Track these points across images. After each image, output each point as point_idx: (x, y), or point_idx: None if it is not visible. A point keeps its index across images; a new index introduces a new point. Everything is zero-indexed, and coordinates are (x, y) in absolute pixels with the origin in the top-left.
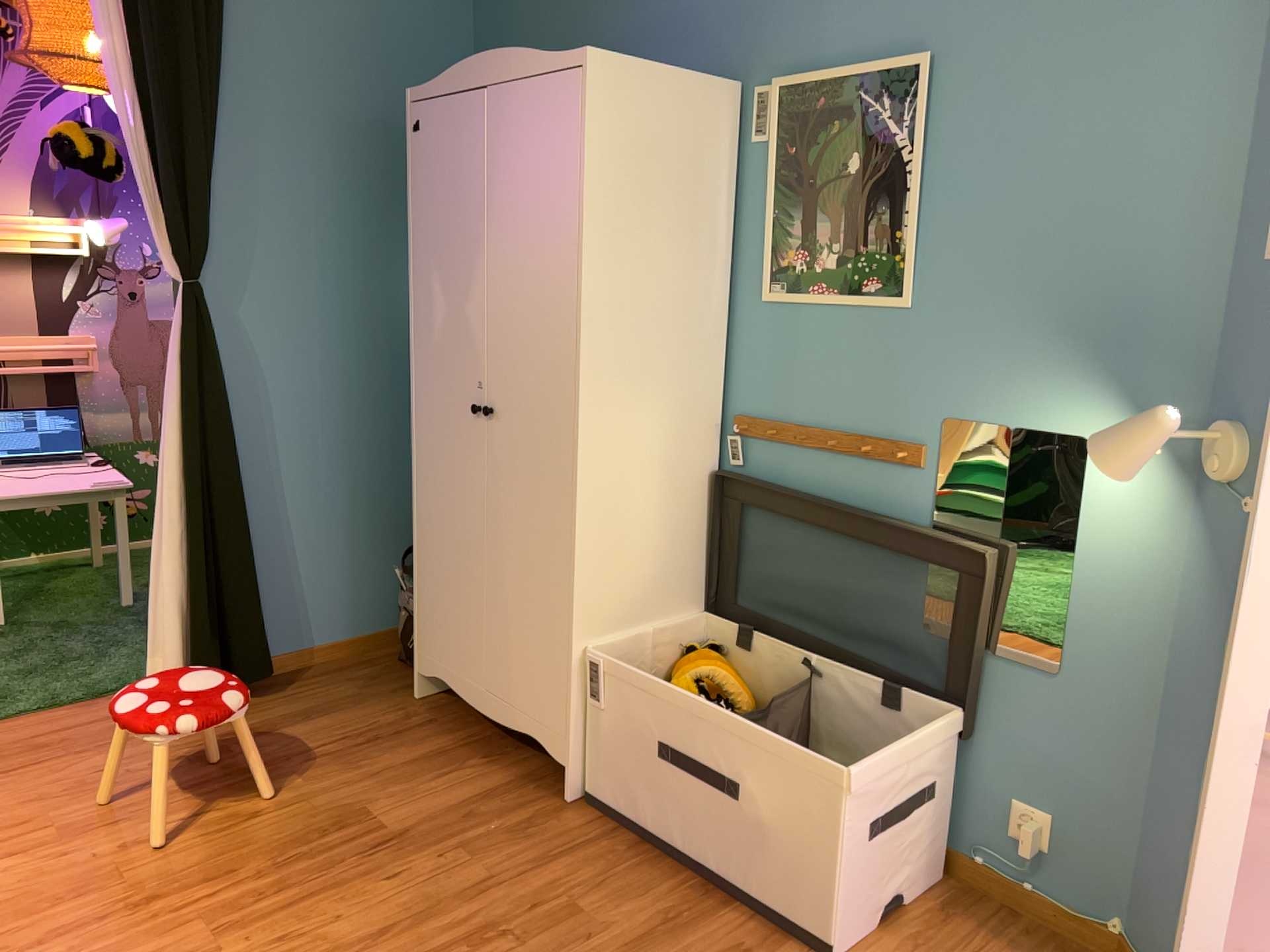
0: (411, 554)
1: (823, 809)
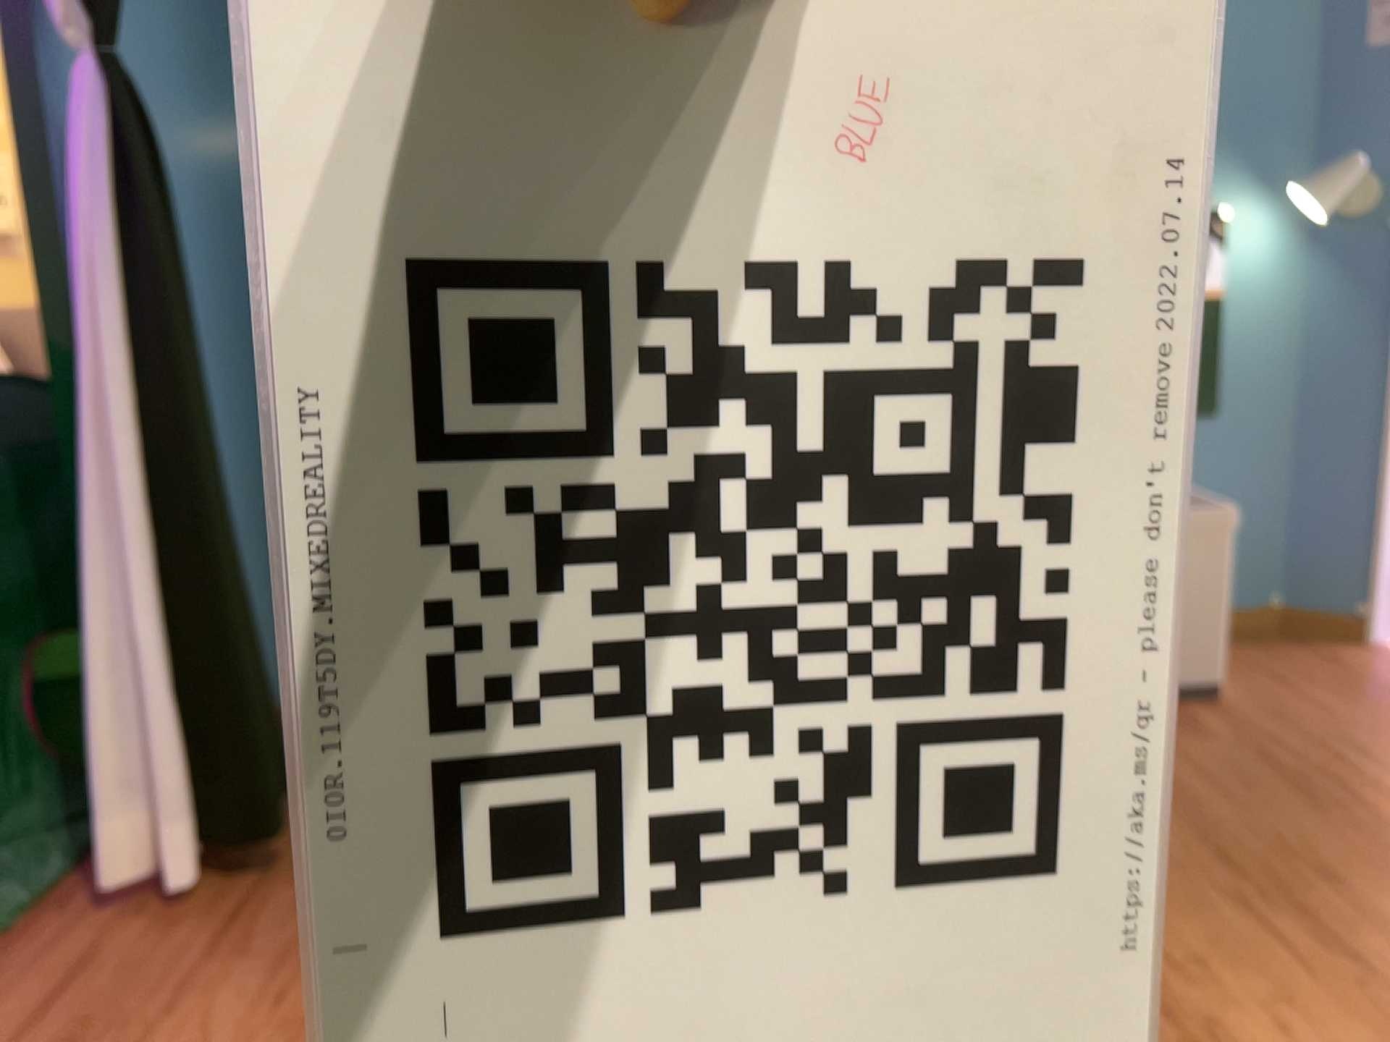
0: None
1: (1202, 562)
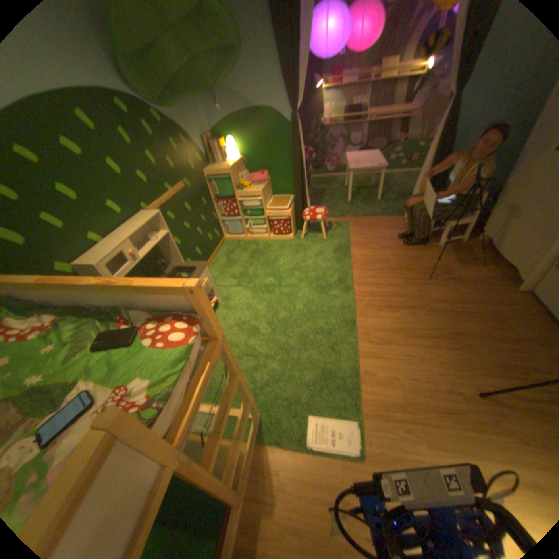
0: (498, 194)
1: None
